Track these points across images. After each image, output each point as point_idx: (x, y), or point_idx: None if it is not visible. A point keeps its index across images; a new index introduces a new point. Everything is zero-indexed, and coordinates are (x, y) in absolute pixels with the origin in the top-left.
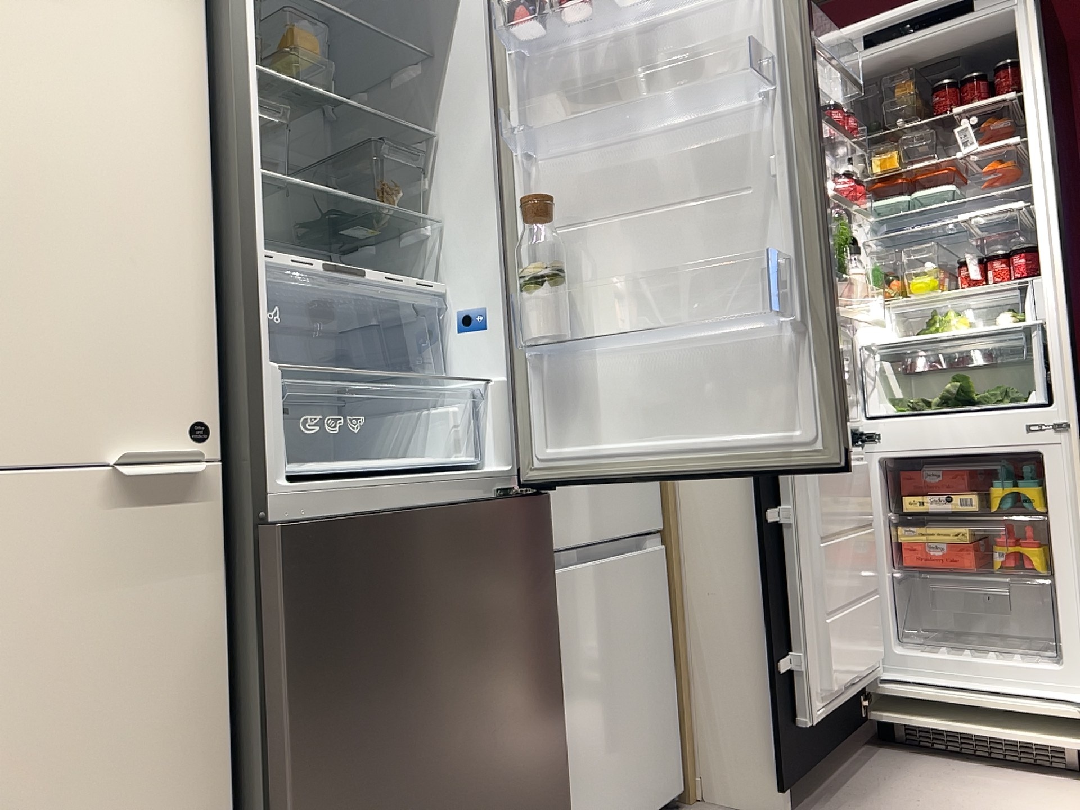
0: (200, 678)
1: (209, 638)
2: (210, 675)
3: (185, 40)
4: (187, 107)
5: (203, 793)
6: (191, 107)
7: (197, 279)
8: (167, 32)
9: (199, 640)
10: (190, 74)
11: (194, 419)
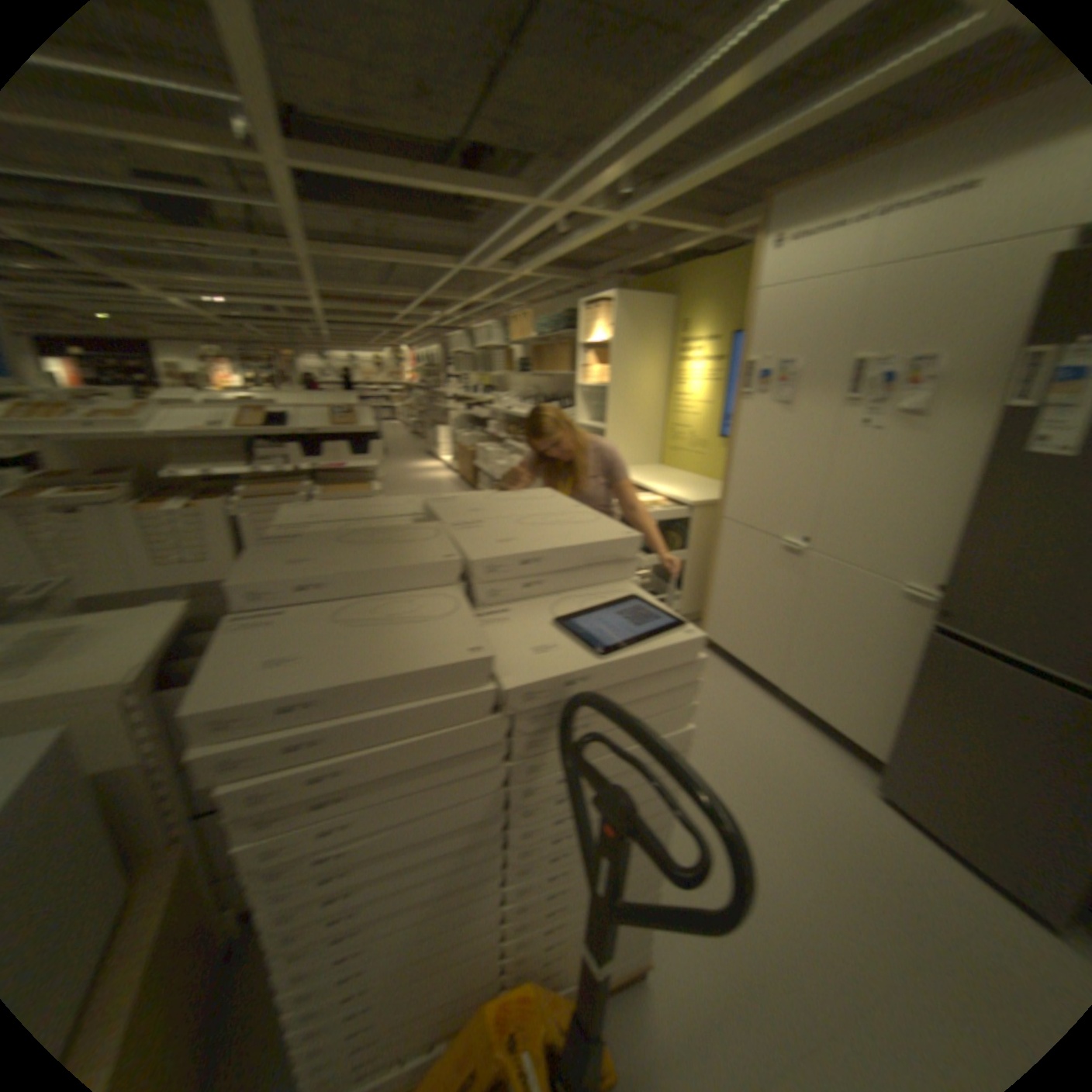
0: (917, 663)
1: (925, 654)
2: (921, 665)
3: (994, 434)
4: (984, 464)
5: (907, 694)
6: (987, 464)
7: (964, 533)
8: (985, 433)
9: (921, 652)
10: (991, 449)
11: (945, 583)
